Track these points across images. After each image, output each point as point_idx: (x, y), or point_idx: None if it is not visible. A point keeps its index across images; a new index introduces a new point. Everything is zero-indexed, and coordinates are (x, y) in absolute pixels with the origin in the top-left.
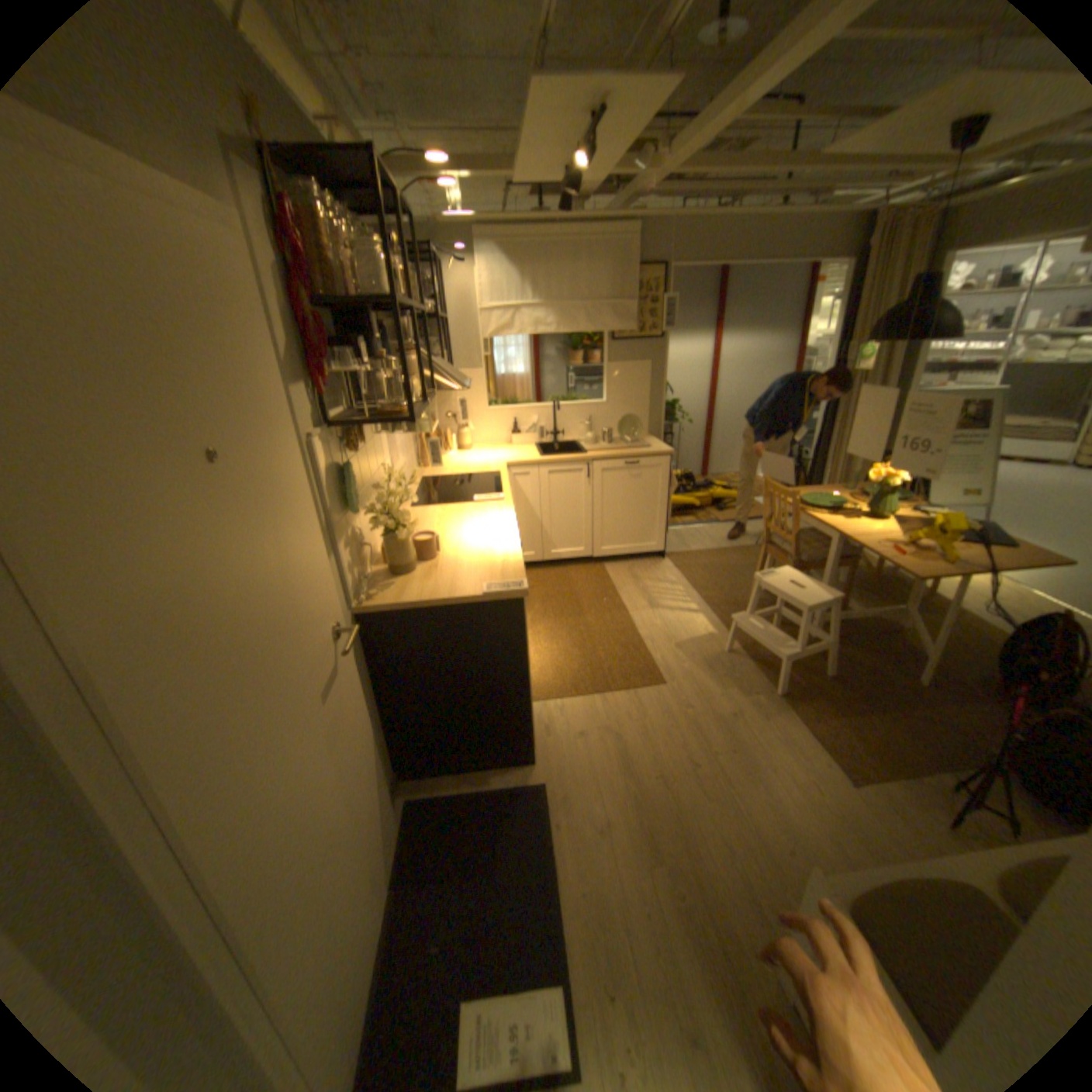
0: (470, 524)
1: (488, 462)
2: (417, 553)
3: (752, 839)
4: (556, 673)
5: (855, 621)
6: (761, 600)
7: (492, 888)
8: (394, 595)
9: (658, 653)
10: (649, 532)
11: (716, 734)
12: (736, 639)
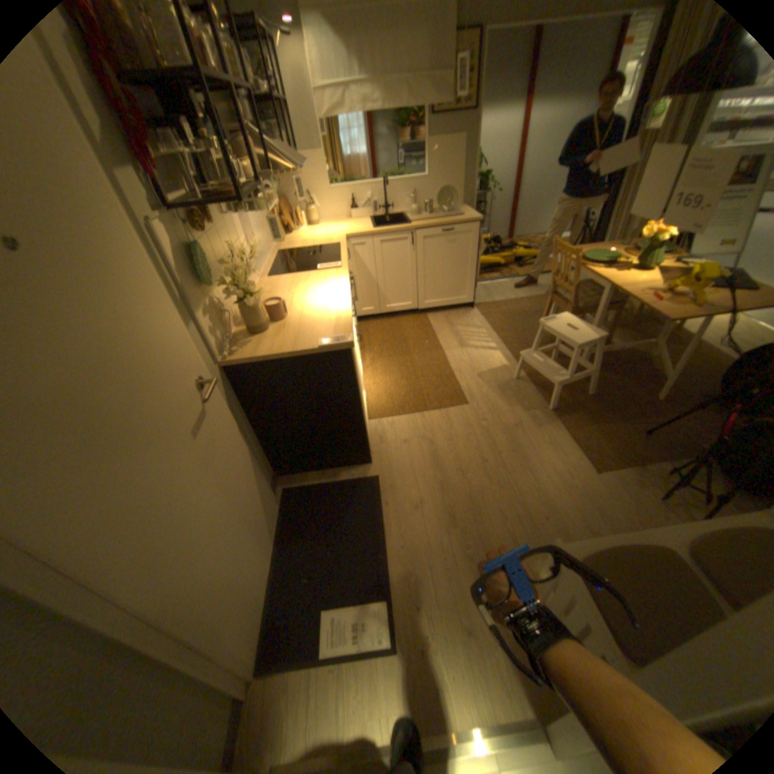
0: (313, 290)
1: (331, 235)
2: (271, 315)
3: (520, 509)
4: (388, 398)
5: (616, 352)
6: (545, 338)
7: (341, 544)
8: (251, 351)
9: (463, 382)
10: (463, 287)
11: (502, 439)
12: (523, 369)
